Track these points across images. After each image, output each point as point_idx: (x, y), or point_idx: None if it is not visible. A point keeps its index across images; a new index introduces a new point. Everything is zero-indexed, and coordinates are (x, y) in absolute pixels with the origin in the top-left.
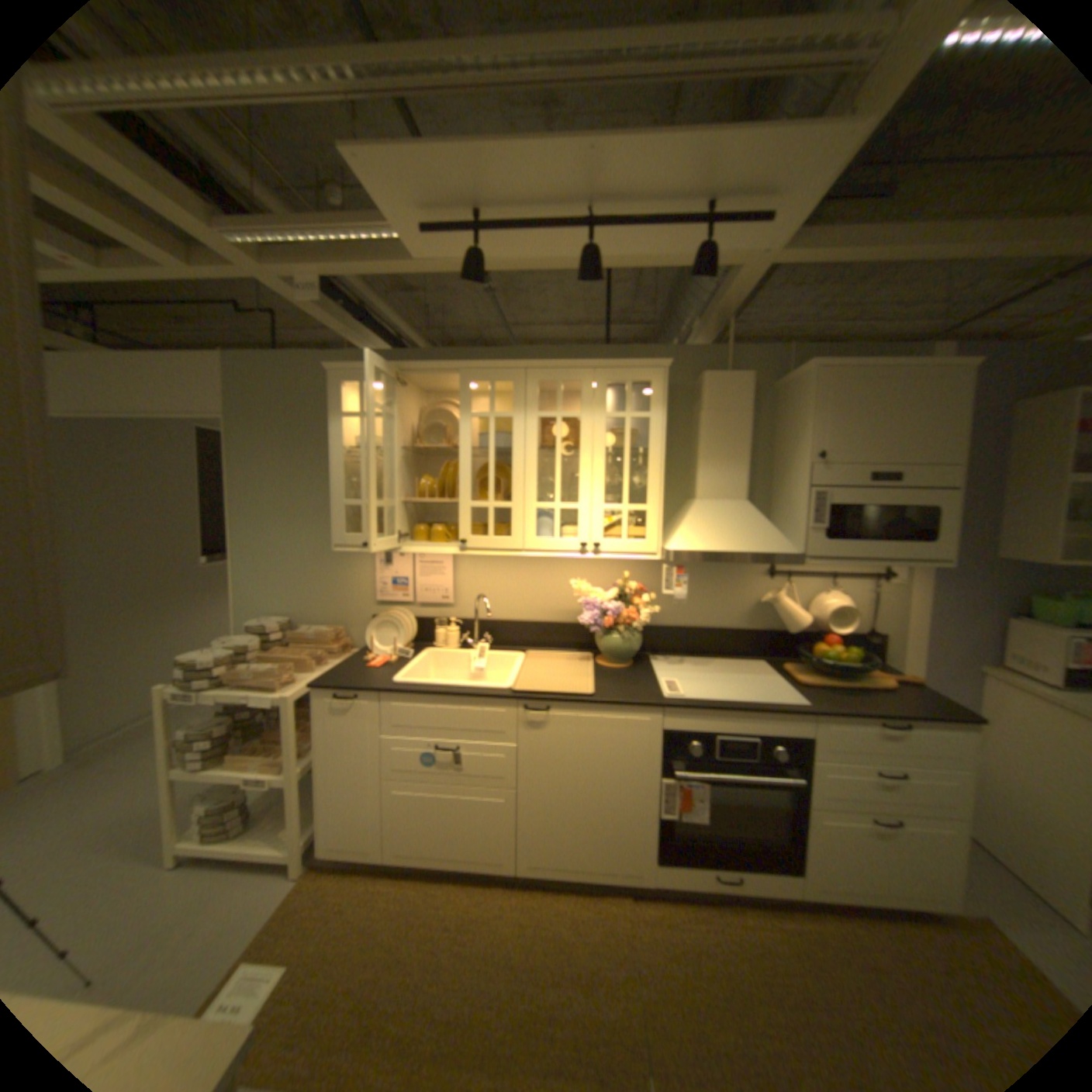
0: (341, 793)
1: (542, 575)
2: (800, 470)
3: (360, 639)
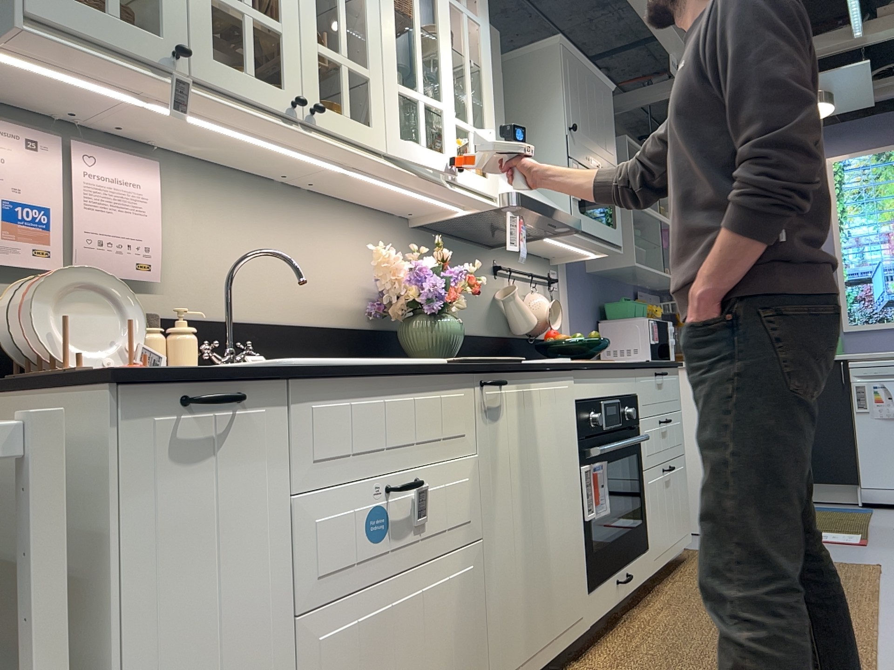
0: None
1: (301, 244)
2: (549, 145)
3: None
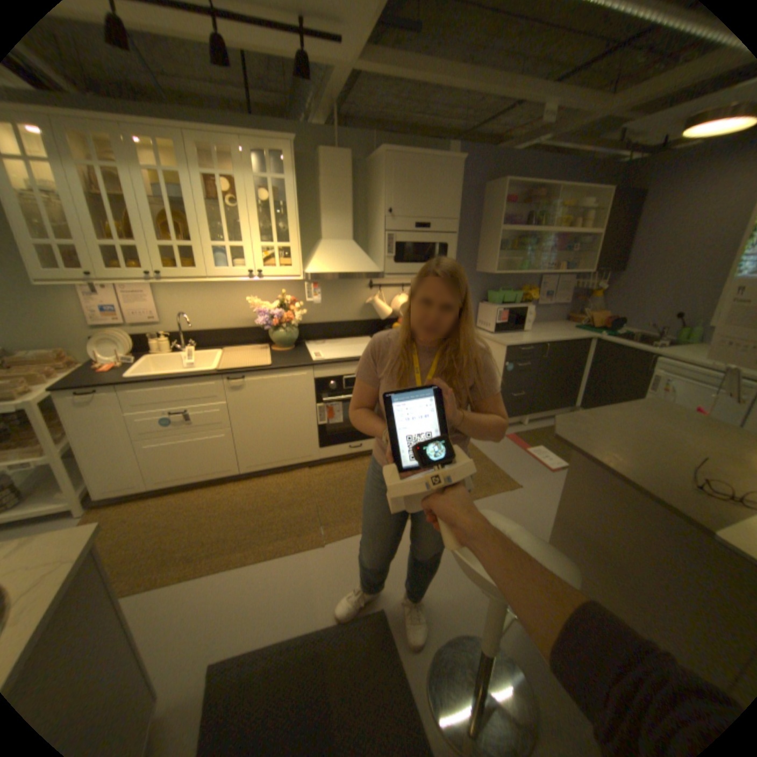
0: (102, 456)
1: (226, 296)
2: (380, 221)
3: (83, 357)
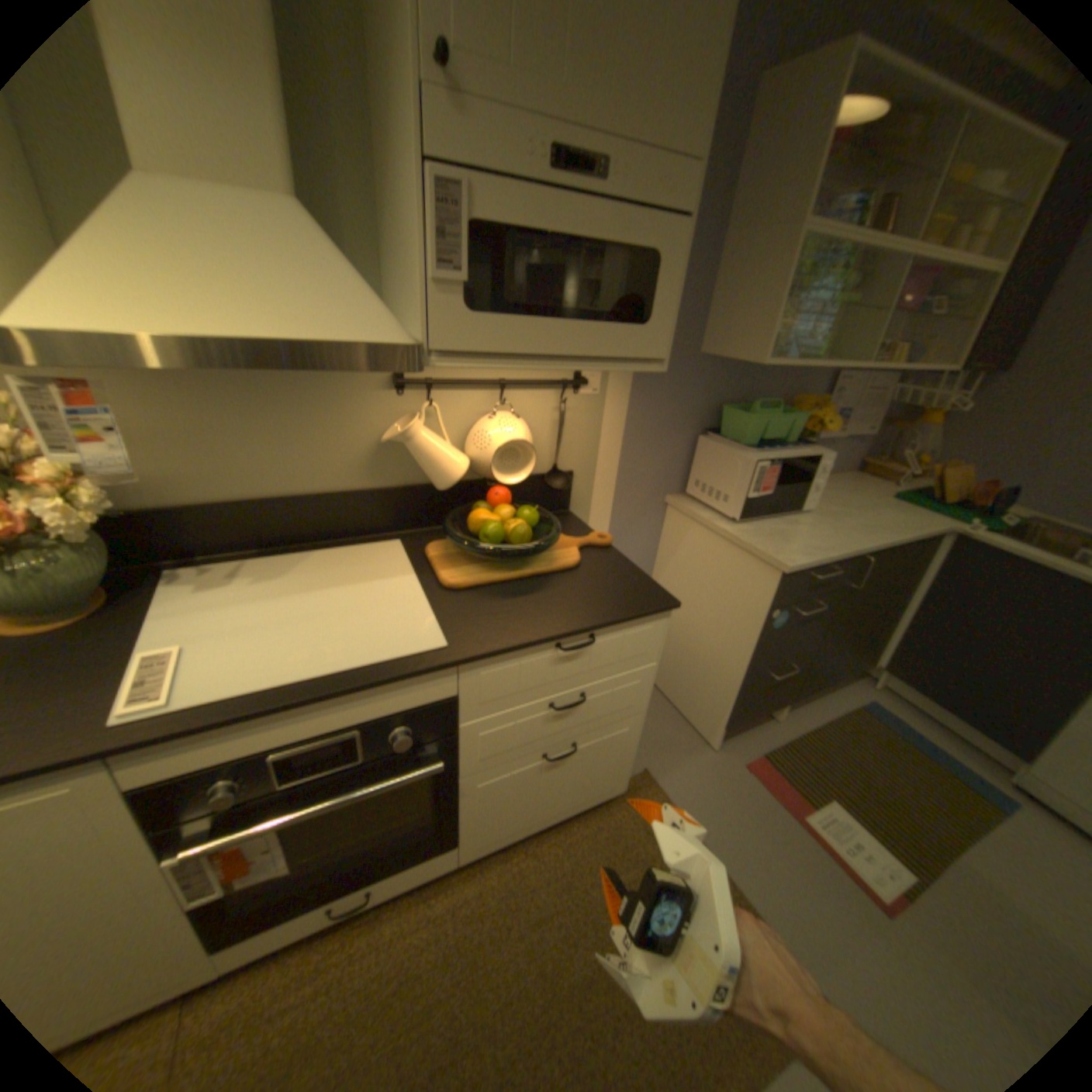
0: None
1: None
2: (403, 114)
3: None
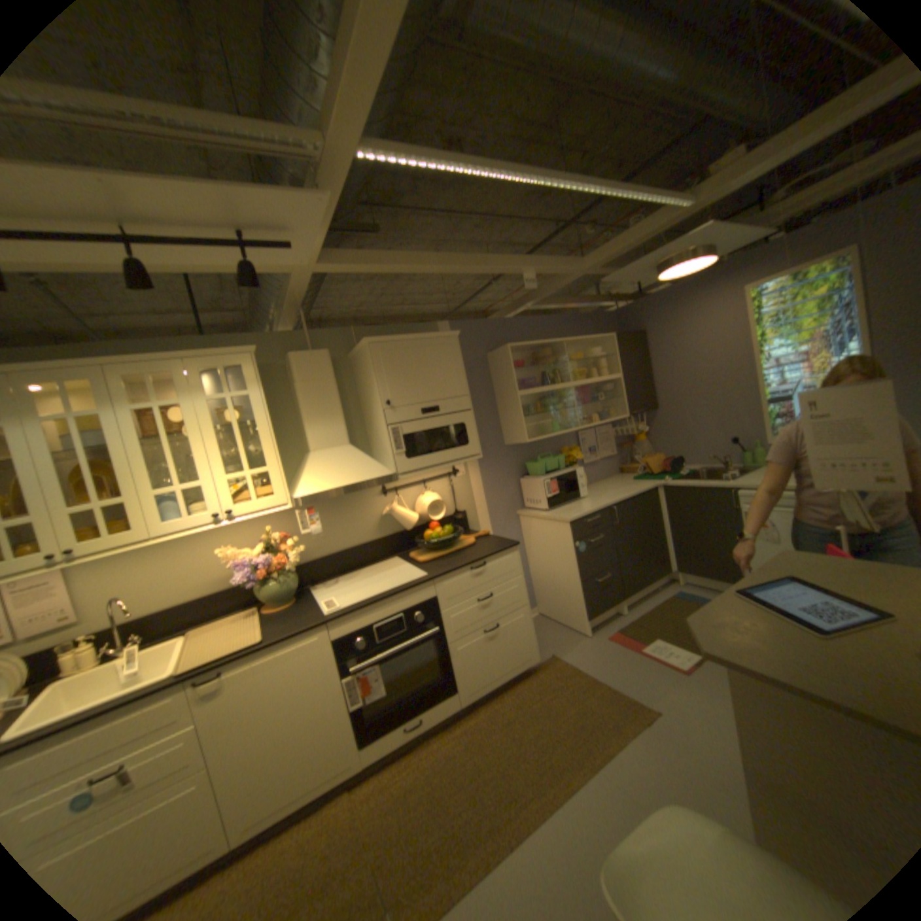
0: None
1: (183, 556)
2: (379, 416)
3: None
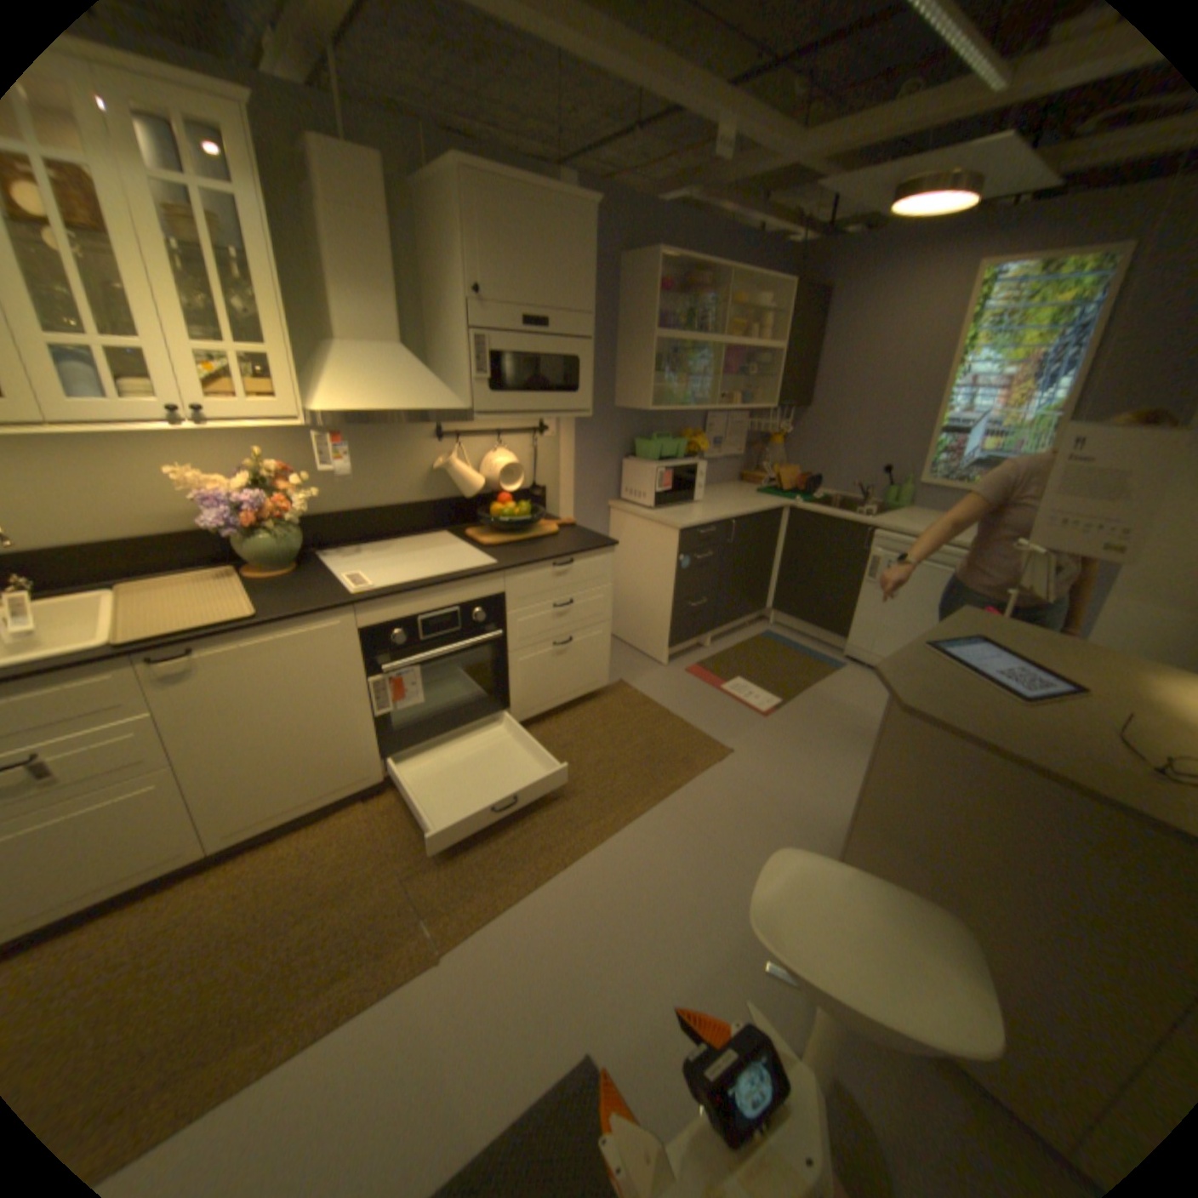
0: None
1: (103, 466)
2: (455, 308)
3: None
